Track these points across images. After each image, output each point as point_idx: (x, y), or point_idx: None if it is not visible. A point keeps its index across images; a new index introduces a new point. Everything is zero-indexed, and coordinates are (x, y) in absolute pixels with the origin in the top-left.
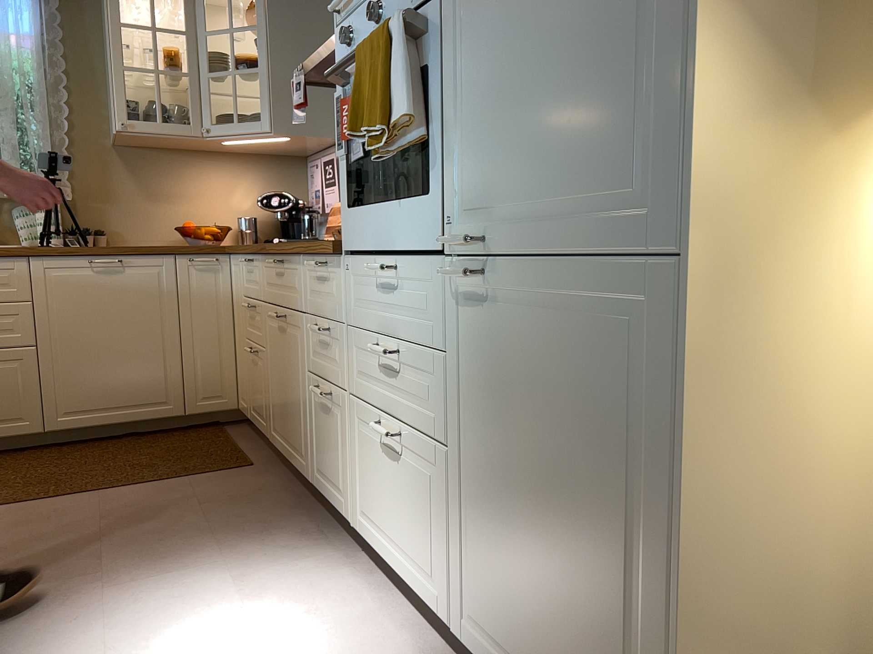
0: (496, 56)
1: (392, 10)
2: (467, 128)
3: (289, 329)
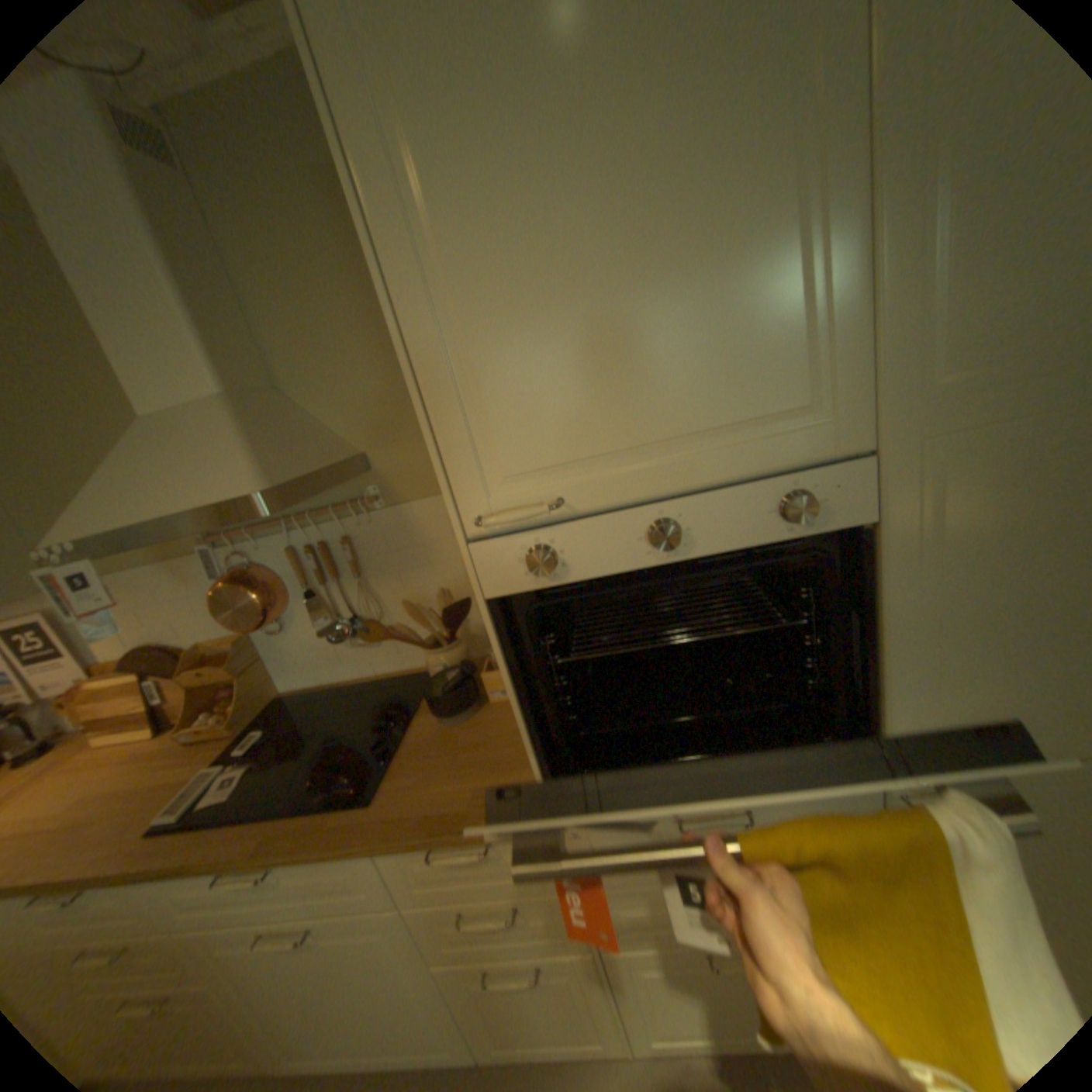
0: (1010, 601)
1: (707, 534)
2: (934, 668)
3: (328, 940)
